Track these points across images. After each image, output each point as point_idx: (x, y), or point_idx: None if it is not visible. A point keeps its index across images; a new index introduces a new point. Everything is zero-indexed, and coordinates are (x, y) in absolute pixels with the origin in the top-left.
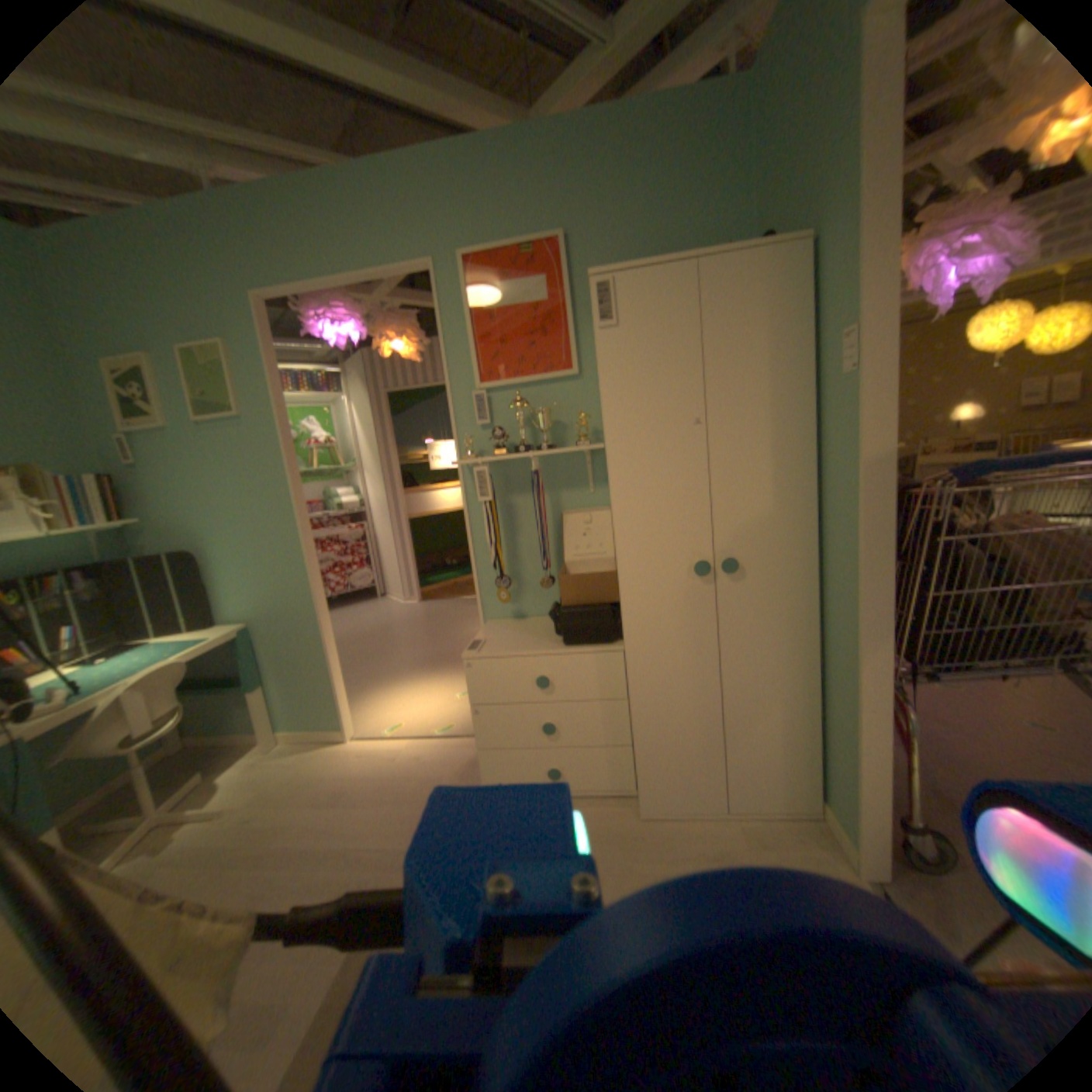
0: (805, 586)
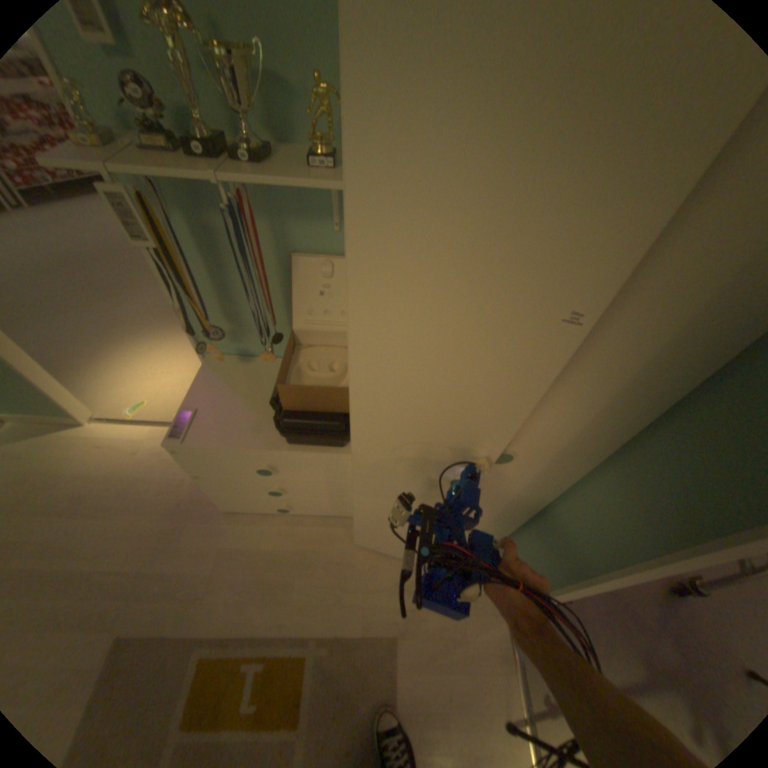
0: (578, 471)
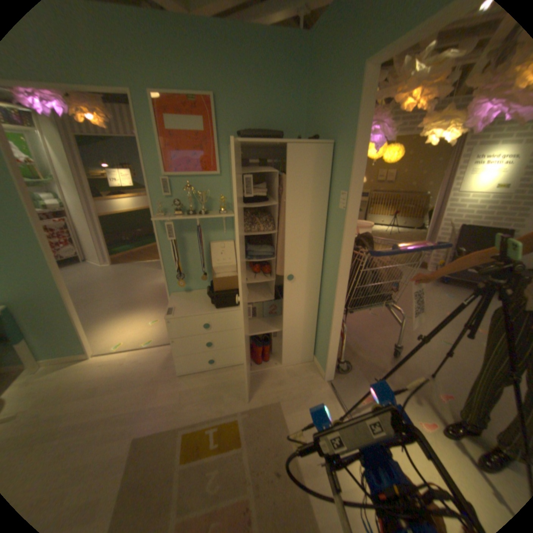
0: (316, 283)
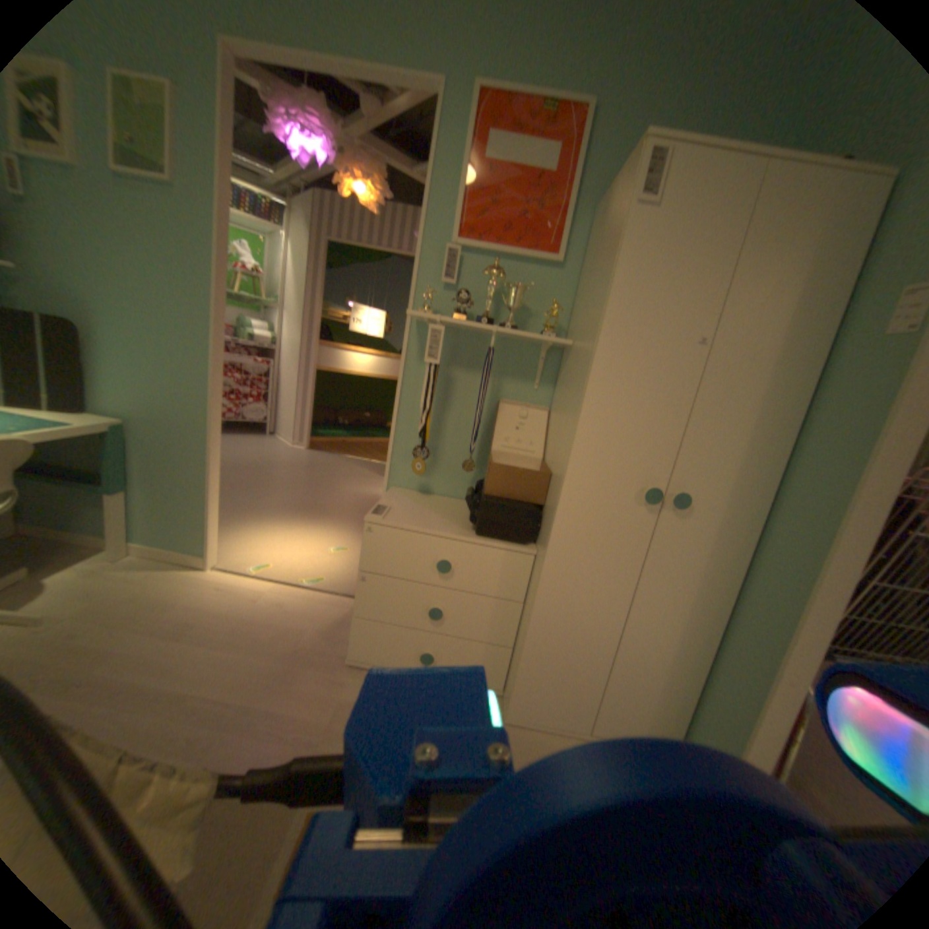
0: (746, 542)
